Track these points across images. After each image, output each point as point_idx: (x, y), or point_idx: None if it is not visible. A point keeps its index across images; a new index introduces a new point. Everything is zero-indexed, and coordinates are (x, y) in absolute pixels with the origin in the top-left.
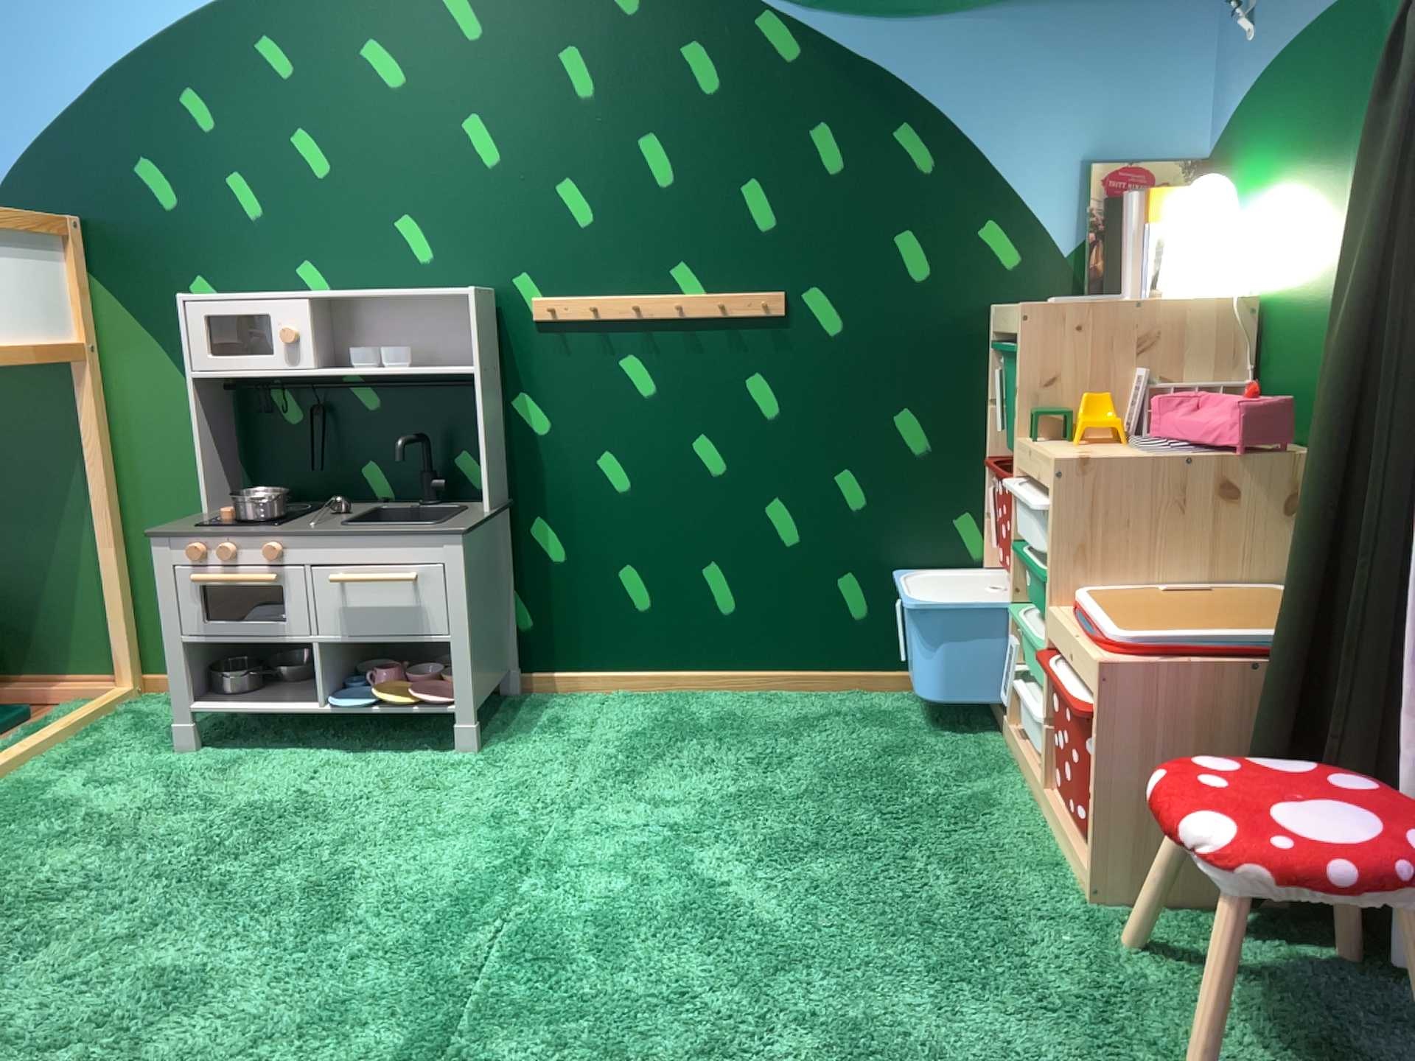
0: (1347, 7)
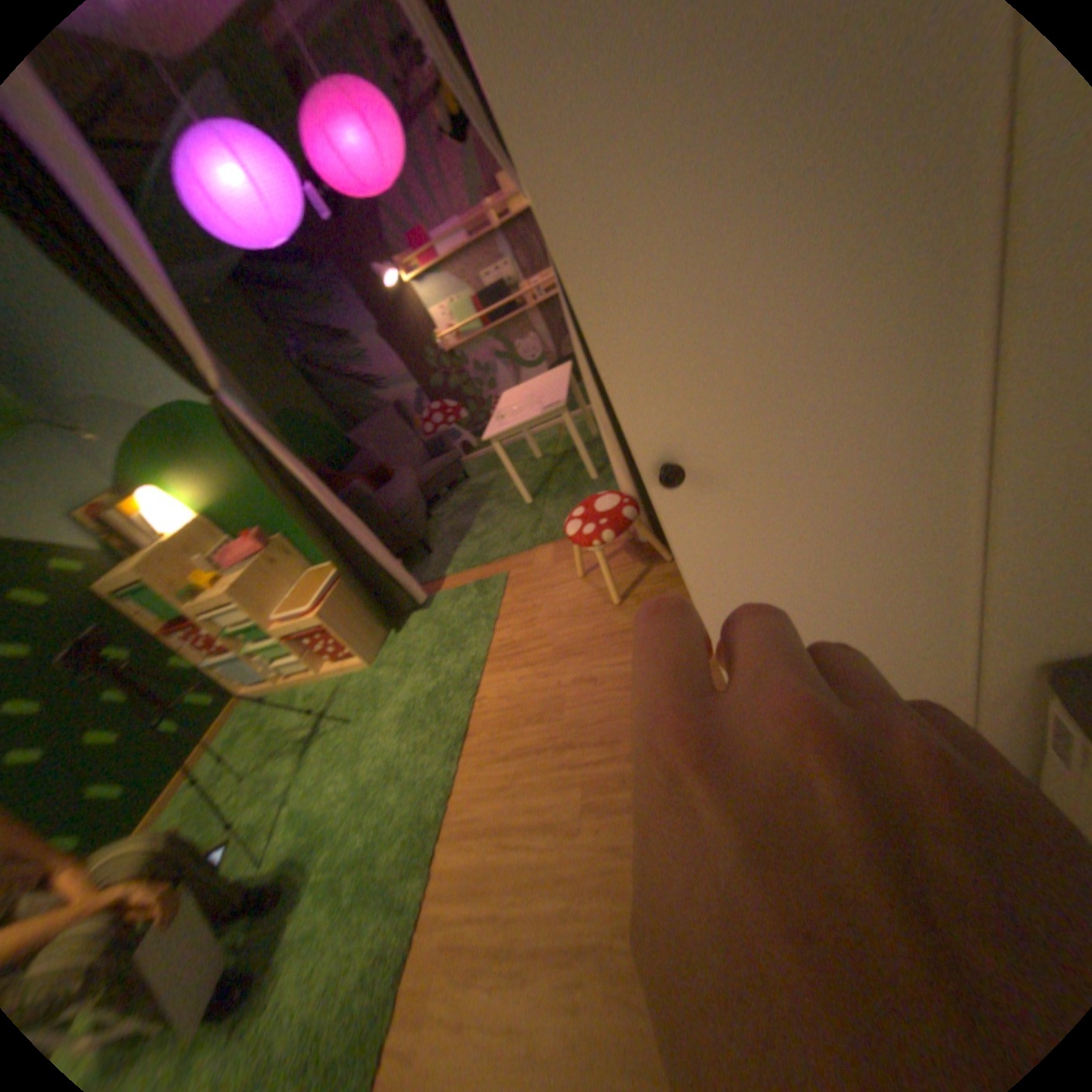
0: (151, 416)
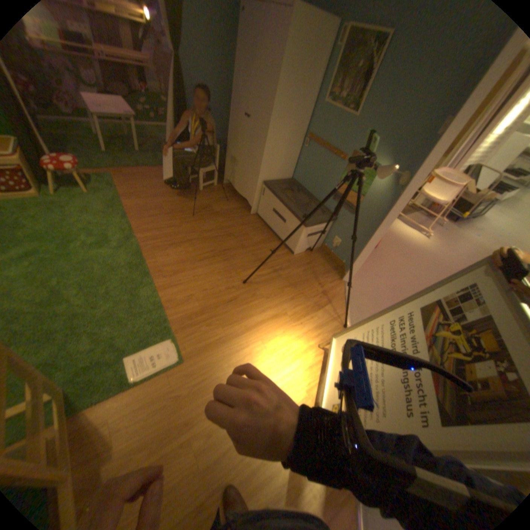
0: None
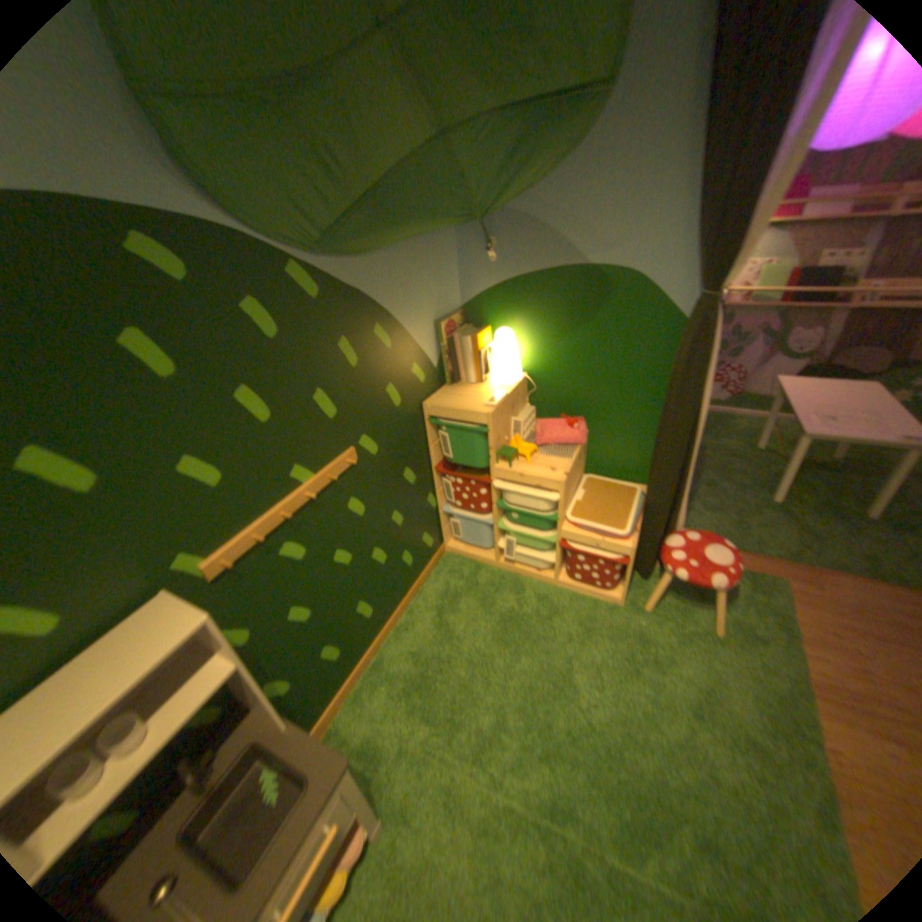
0: (579, 268)
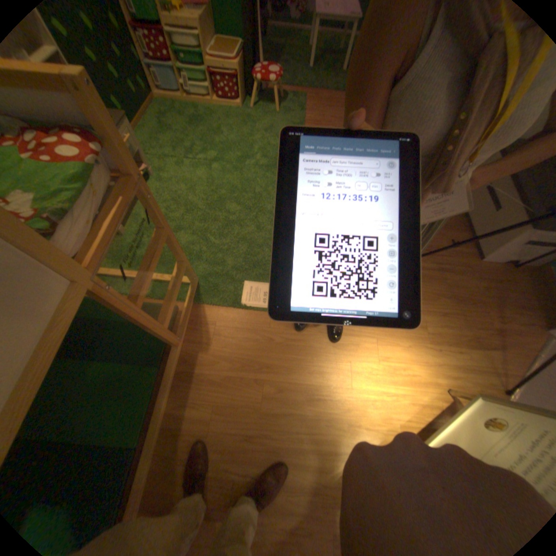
0: None
